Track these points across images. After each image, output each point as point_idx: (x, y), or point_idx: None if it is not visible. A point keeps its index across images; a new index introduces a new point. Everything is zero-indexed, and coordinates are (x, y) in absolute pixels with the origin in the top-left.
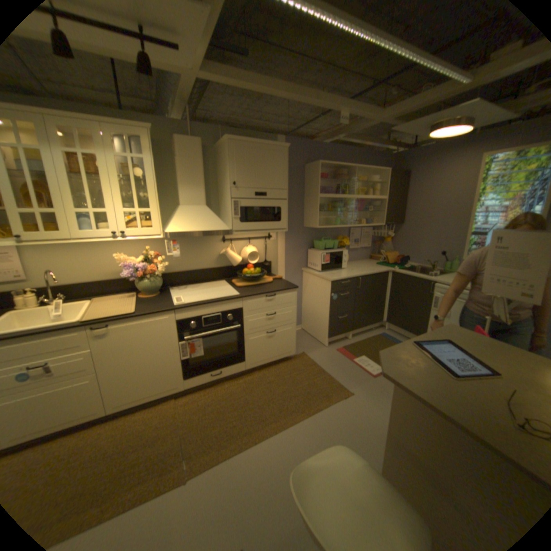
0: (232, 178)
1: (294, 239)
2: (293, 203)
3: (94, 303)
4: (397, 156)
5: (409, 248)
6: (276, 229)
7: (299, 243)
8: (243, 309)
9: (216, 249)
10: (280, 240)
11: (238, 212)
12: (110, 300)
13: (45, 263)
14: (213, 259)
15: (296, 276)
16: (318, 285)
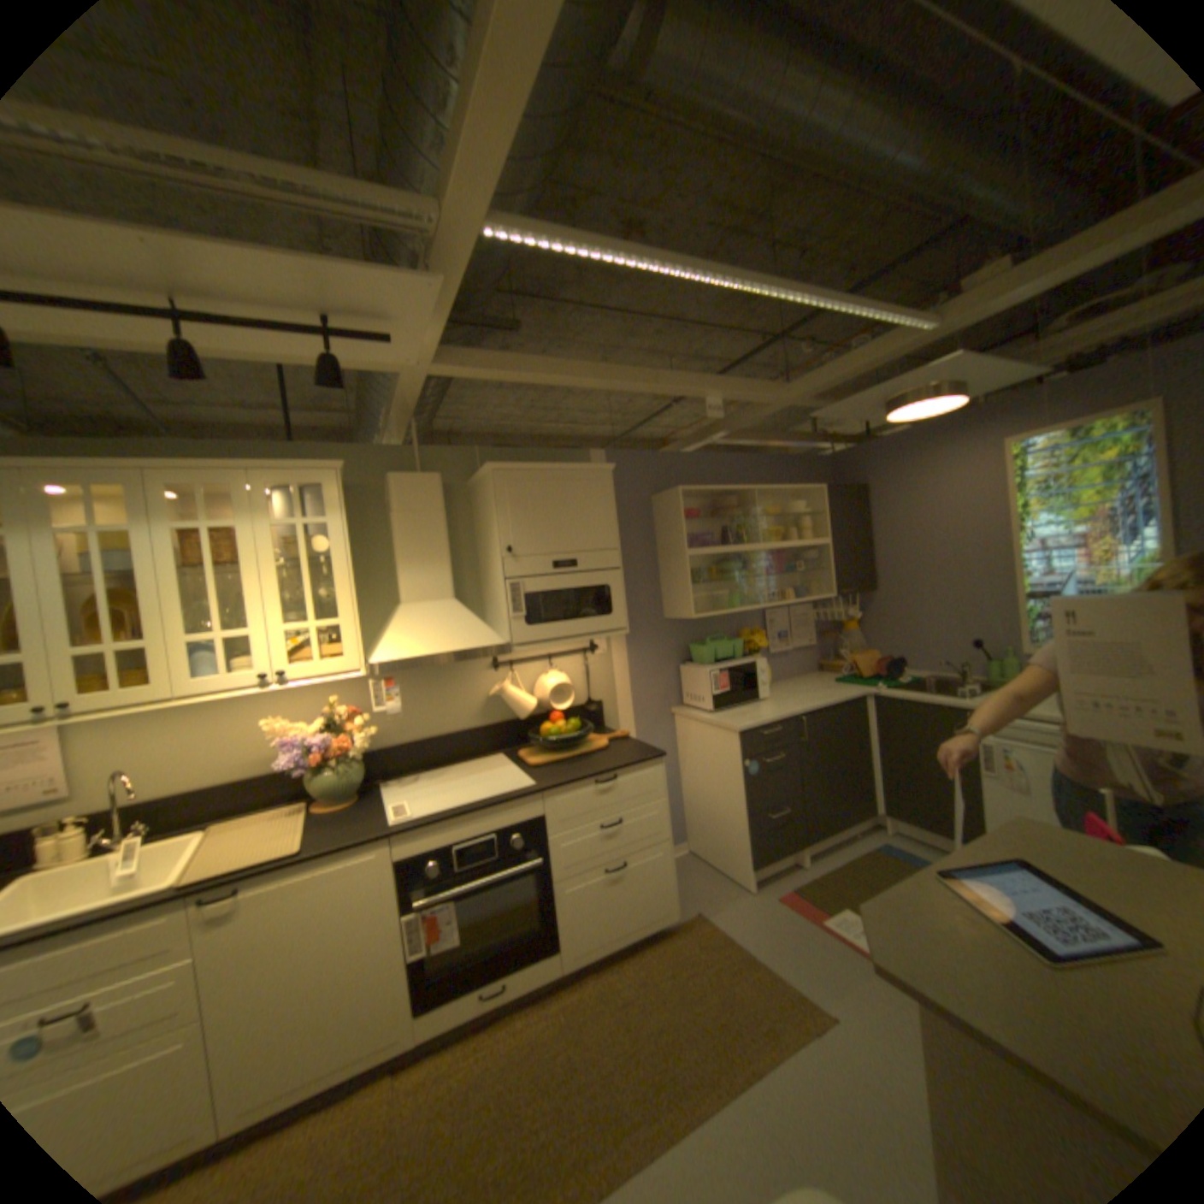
0: (506, 542)
1: (647, 648)
2: (635, 574)
3: (212, 838)
4: (834, 460)
5: (900, 641)
6: (605, 631)
7: (657, 654)
8: (546, 820)
9: (480, 687)
10: (616, 653)
11: (522, 606)
12: (247, 826)
13: (113, 755)
14: (476, 708)
15: (660, 728)
16: (712, 744)
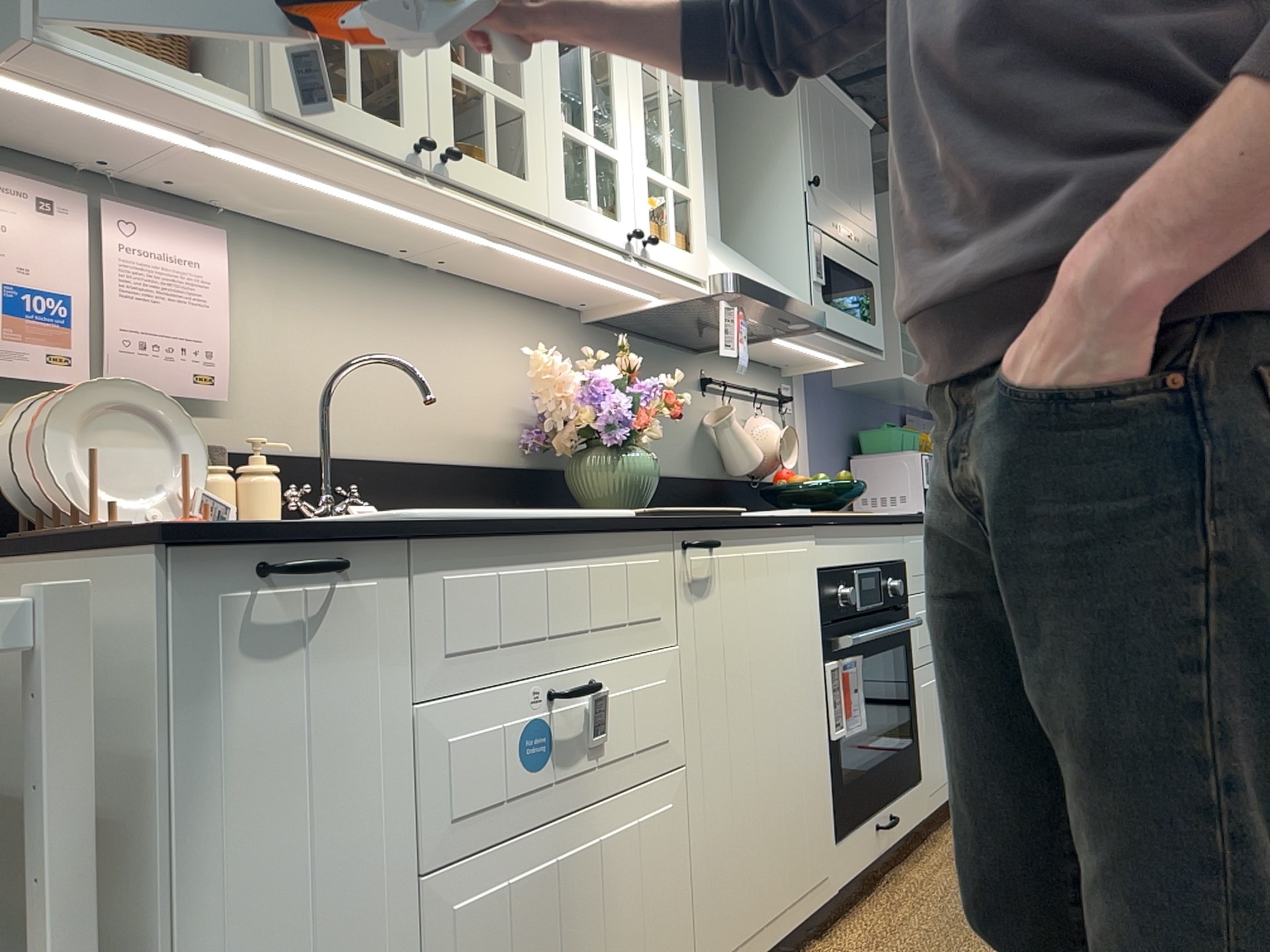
0: (808, 170)
1: (824, 422)
2: None
3: None
4: None
5: None
6: (869, 347)
7: (832, 436)
8: (907, 567)
9: (692, 413)
10: (802, 418)
11: (823, 269)
12: None
13: (285, 346)
14: (688, 444)
15: None
16: None
